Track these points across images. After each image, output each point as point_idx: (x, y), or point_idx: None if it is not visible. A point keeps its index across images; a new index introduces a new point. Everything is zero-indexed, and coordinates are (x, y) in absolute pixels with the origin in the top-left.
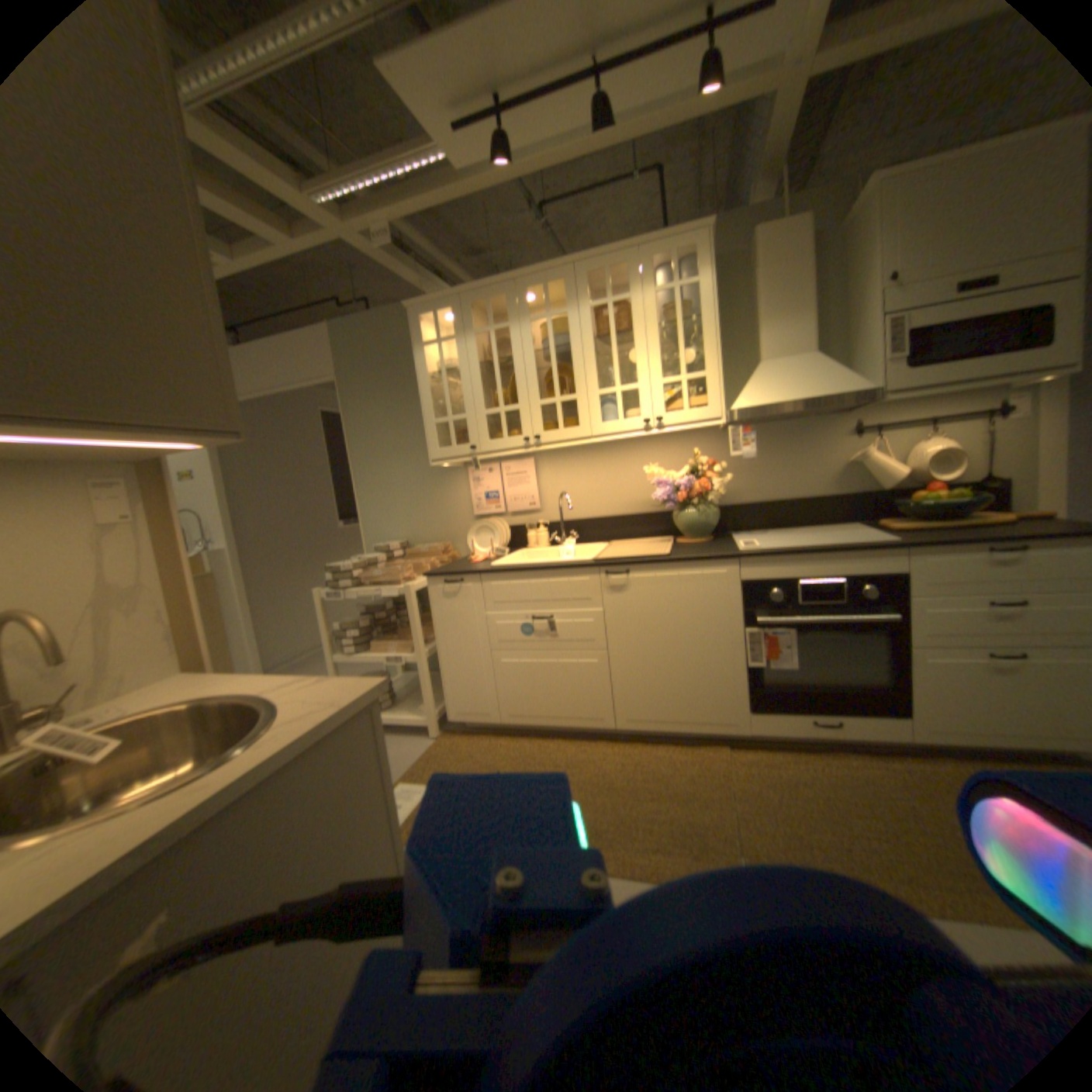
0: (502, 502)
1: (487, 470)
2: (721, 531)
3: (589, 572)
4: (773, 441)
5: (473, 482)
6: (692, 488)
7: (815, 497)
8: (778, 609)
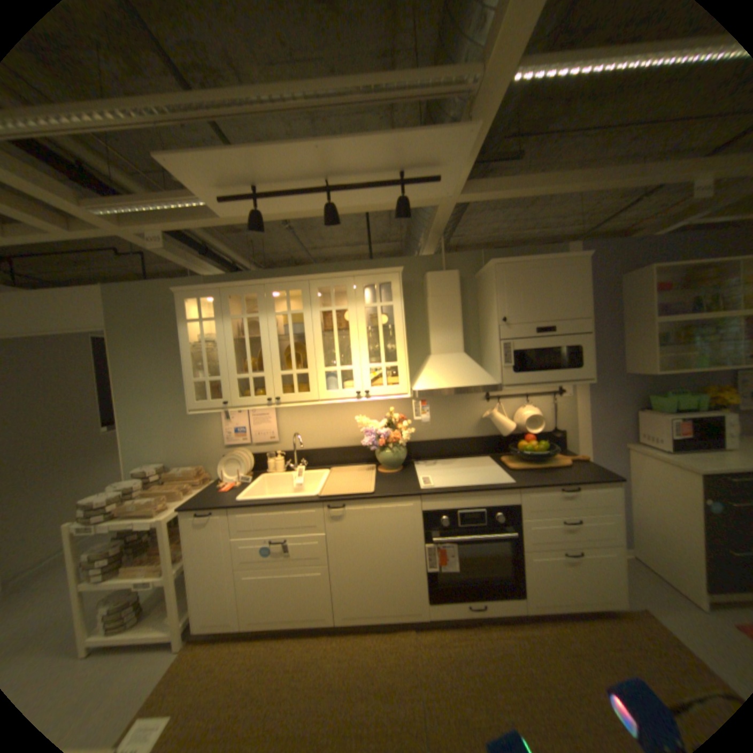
0: (250, 436)
1: (239, 412)
2: (408, 460)
3: (317, 508)
4: (439, 402)
5: (226, 421)
6: (390, 438)
7: (465, 439)
8: (447, 531)
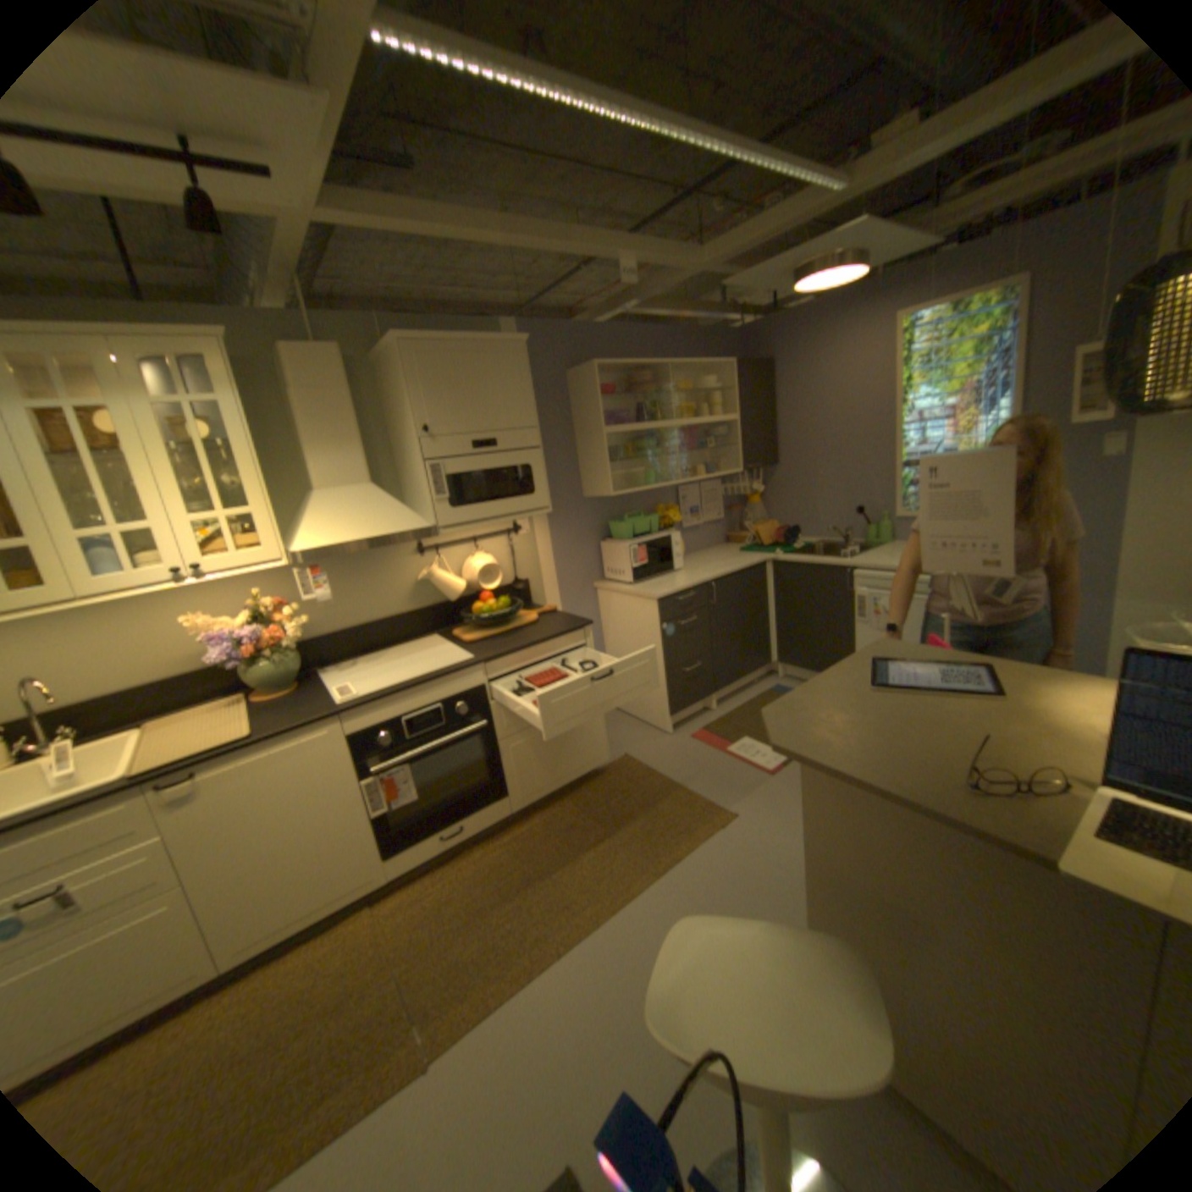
0: None
1: None
2: (305, 671)
3: (127, 798)
4: (344, 568)
5: None
6: (263, 640)
7: (396, 618)
8: (389, 751)
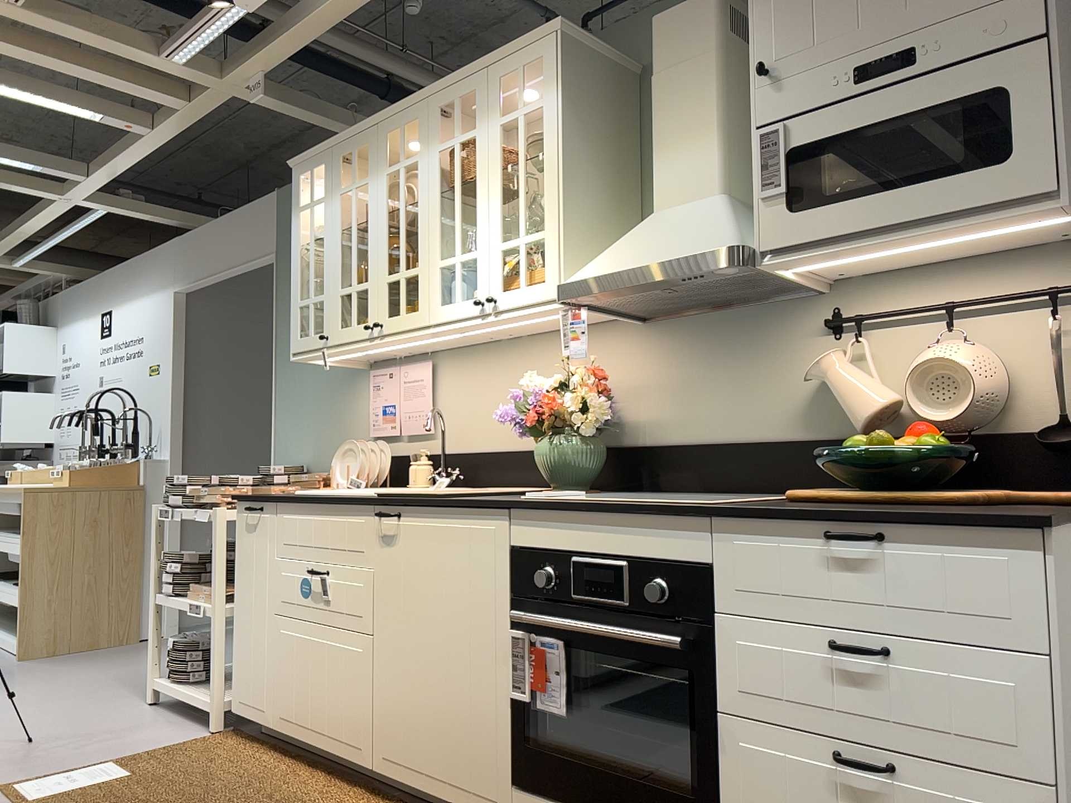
0: (398, 419)
1: (388, 374)
2: (636, 489)
3: (366, 512)
4: (711, 342)
5: (373, 390)
6: (545, 406)
7: (768, 442)
8: (552, 603)
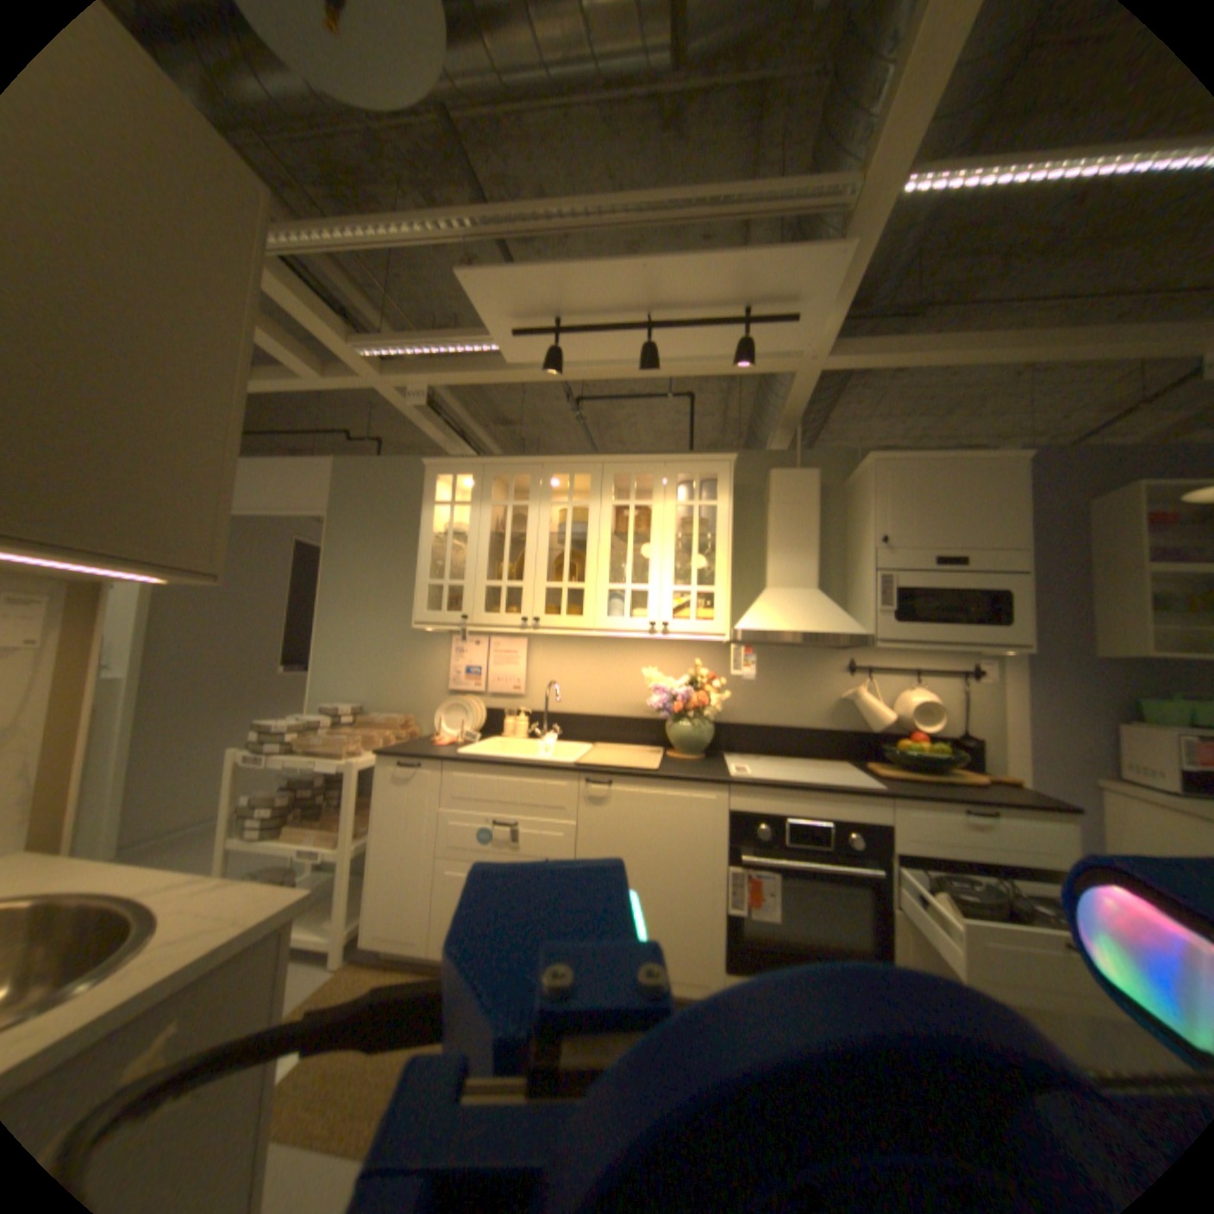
0: (484, 678)
1: (474, 641)
2: (712, 750)
3: (568, 777)
4: (771, 665)
5: (455, 652)
6: (689, 700)
7: (807, 729)
8: (763, 848)
